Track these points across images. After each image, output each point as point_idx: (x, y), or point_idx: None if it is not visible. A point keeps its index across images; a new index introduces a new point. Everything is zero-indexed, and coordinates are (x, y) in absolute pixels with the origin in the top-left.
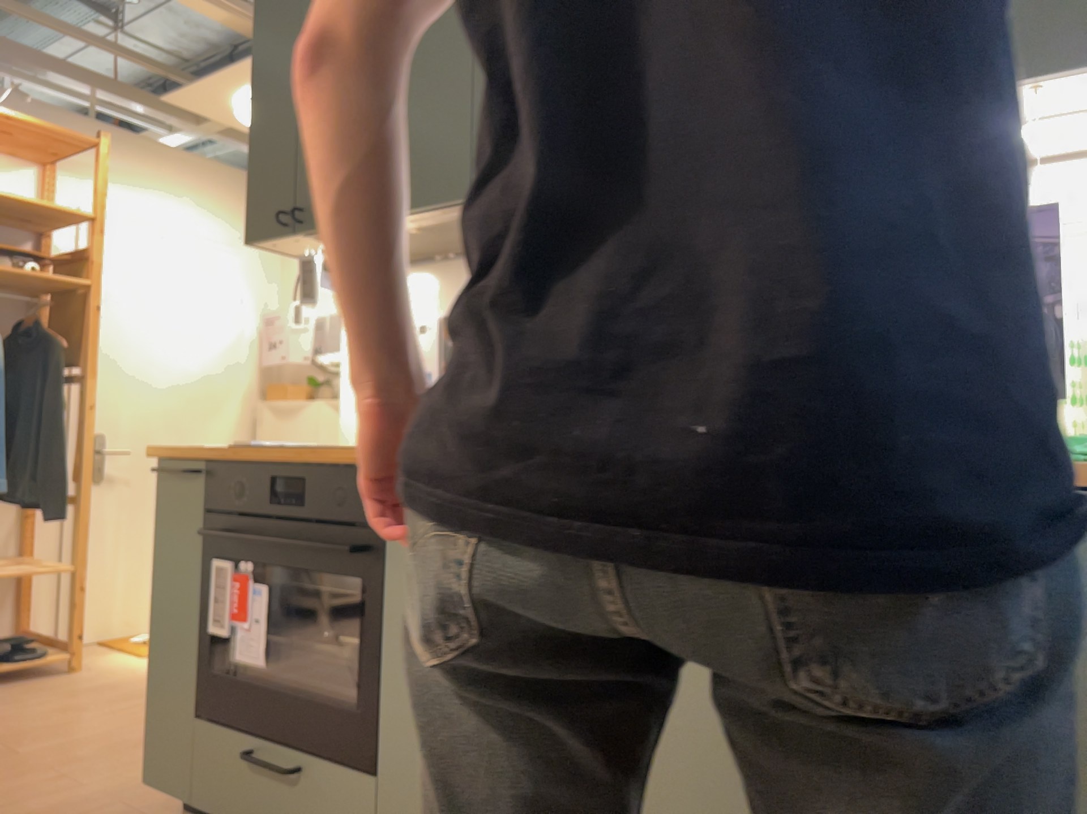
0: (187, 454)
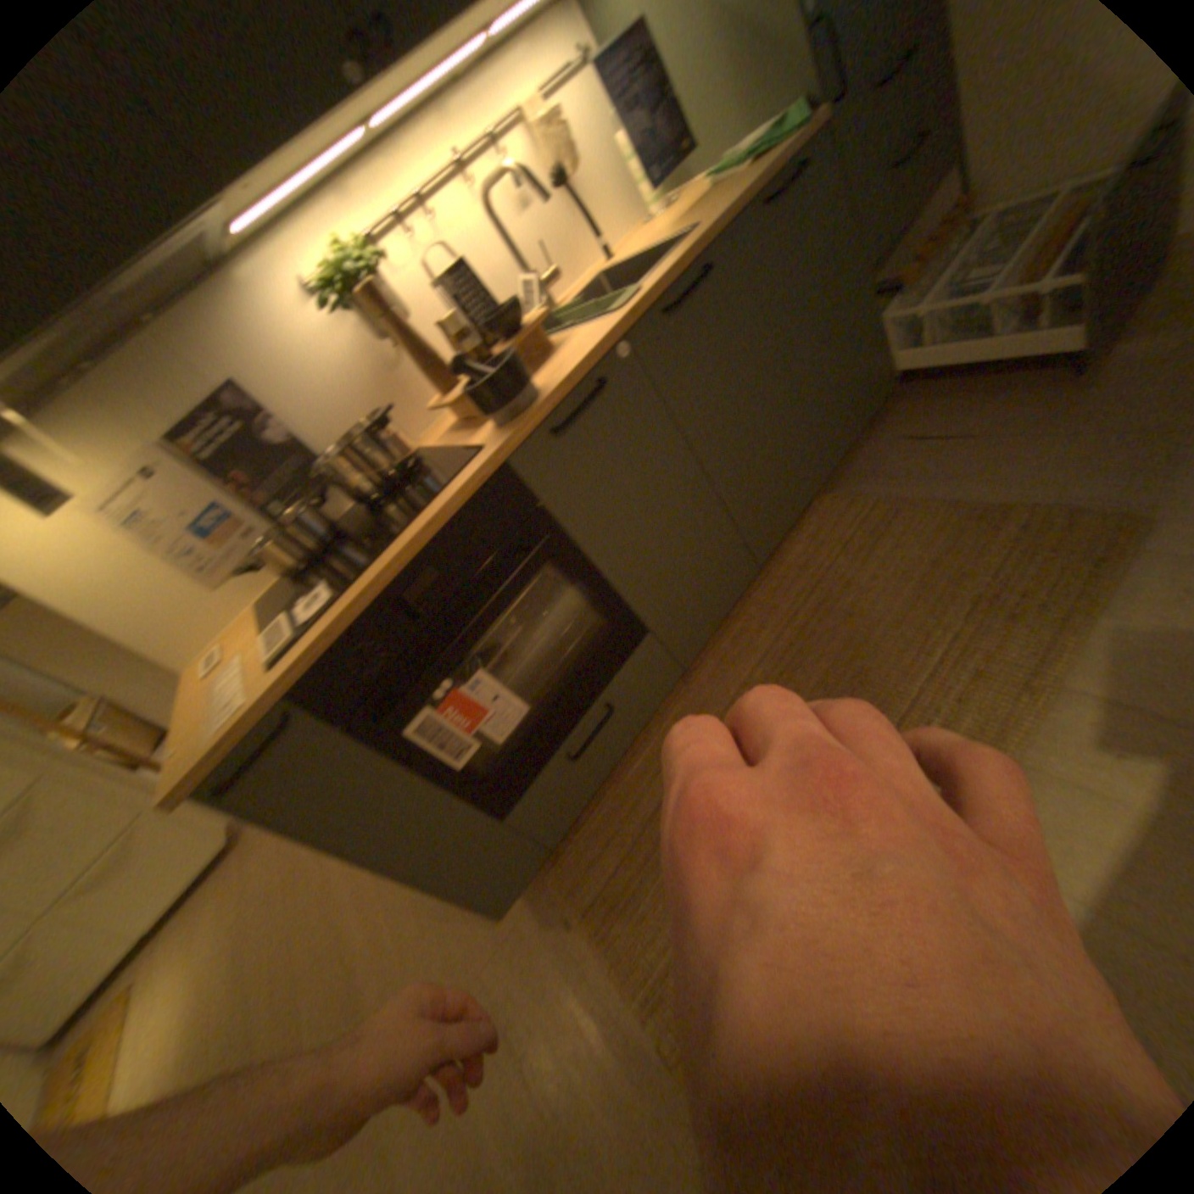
0: (252, 718)
